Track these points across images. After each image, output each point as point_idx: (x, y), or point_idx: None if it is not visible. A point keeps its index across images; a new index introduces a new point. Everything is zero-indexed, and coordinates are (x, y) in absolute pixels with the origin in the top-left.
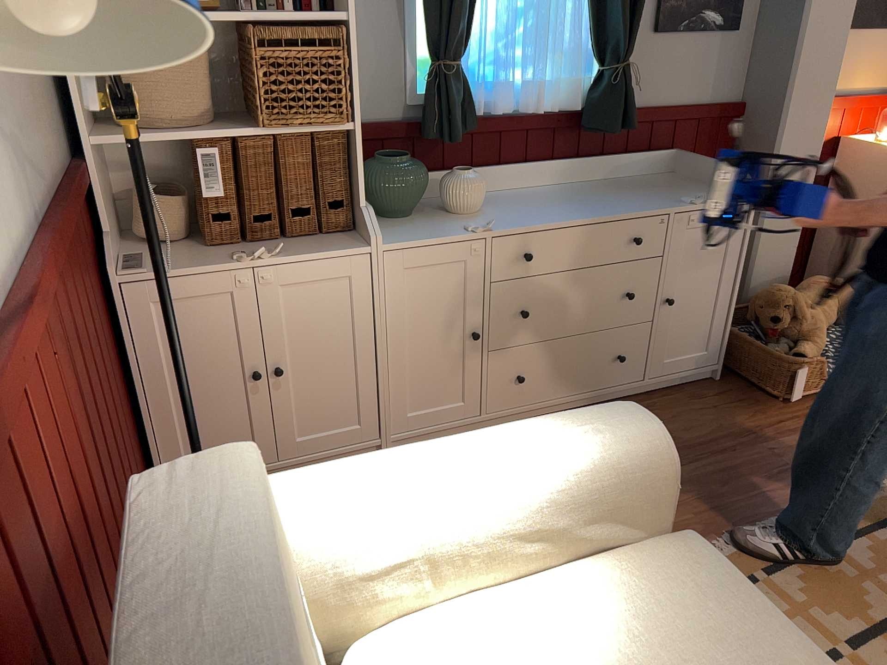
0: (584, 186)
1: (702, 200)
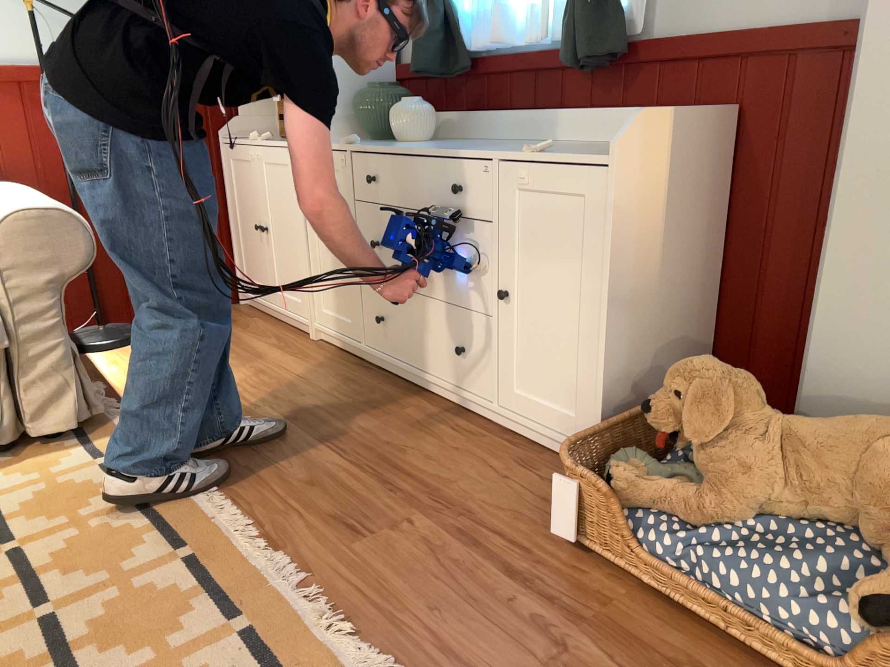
0: (564, 144)
1: (555, 153)
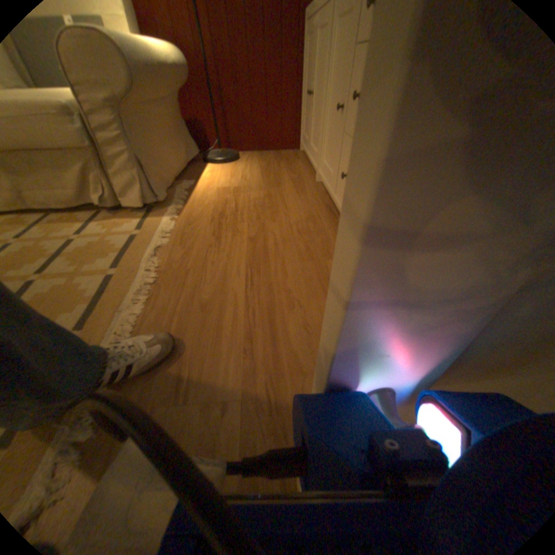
0: None
1: None
